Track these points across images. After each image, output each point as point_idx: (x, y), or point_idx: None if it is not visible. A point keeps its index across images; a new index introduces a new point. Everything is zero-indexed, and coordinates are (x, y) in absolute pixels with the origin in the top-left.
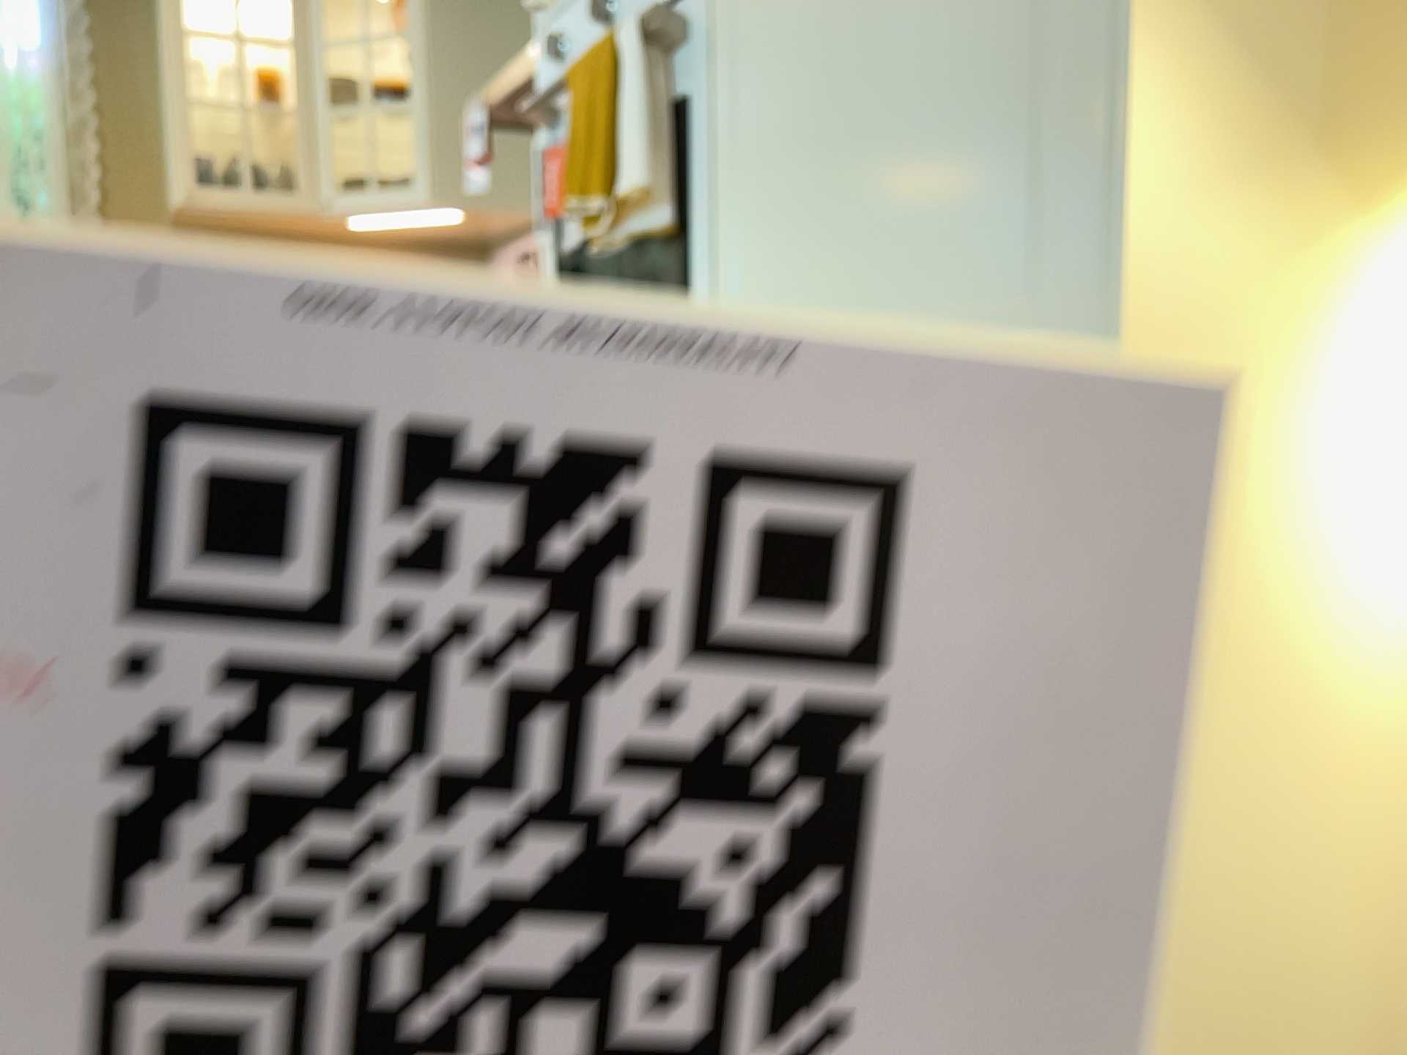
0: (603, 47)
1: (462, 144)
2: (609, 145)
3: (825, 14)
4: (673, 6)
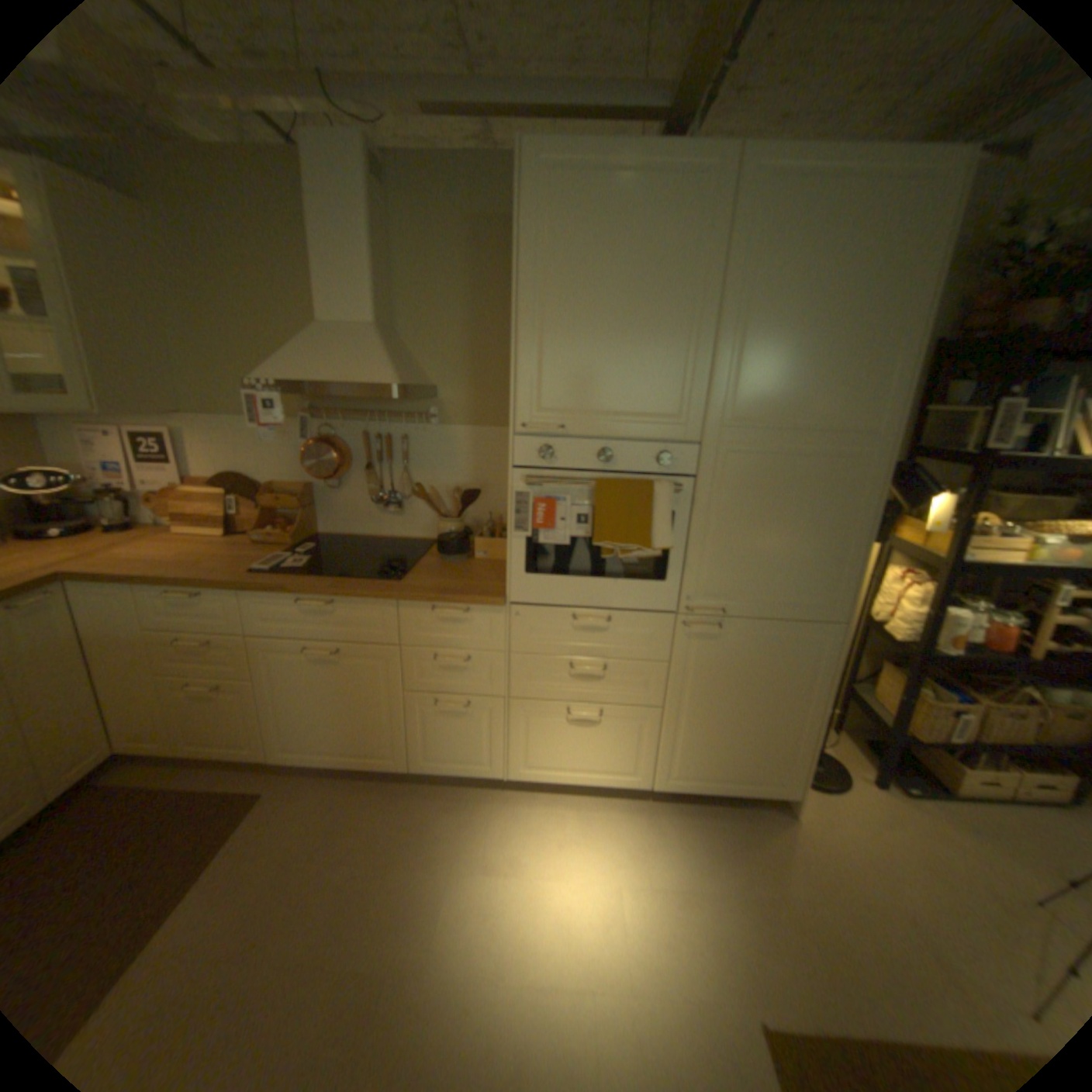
0: (633, 486)
1: (111, 362)
2: (642, 528)
3: (757, 514)
4: (684, 487)
